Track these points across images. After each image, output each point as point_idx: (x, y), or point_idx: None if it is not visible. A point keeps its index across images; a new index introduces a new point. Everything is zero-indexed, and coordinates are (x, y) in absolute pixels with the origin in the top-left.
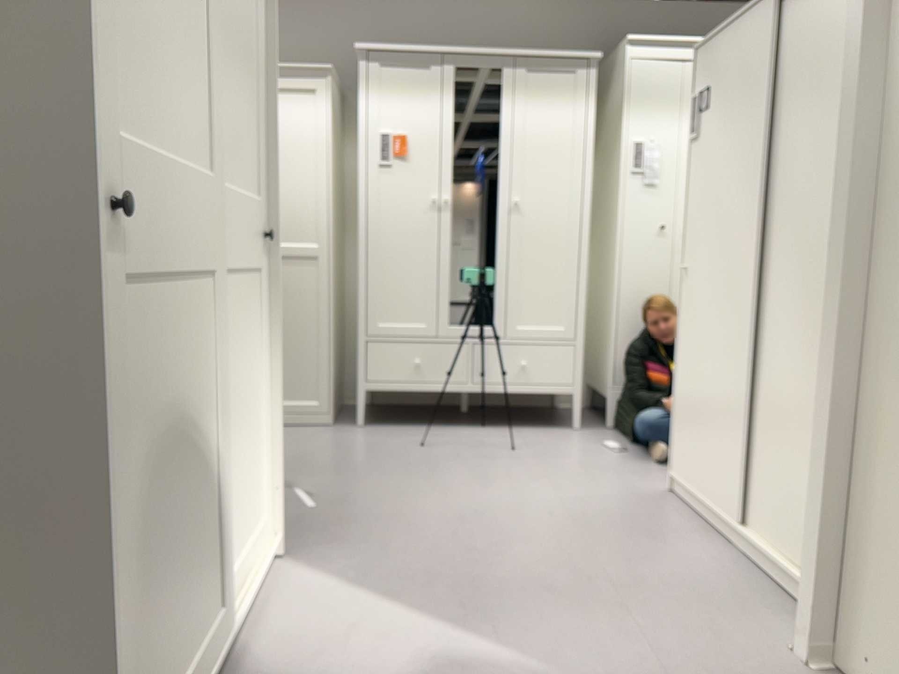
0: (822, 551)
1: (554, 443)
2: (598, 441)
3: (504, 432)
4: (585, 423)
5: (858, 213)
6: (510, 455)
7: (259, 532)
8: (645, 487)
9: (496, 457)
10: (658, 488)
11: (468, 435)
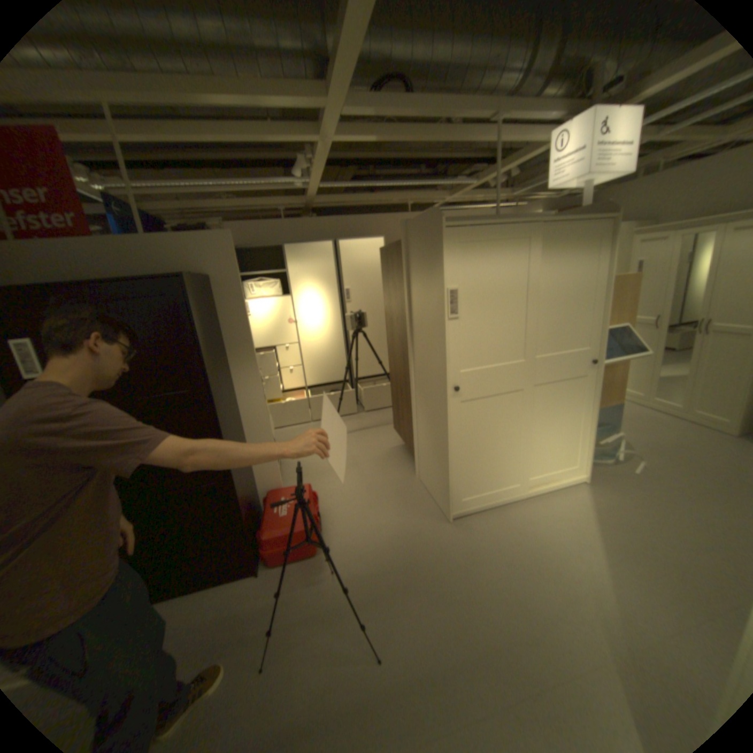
0: None
1: None
2: None
3: None
4: None
5: None
6: None
7: (574, 469)
8: None
9: None
10: None
11: None
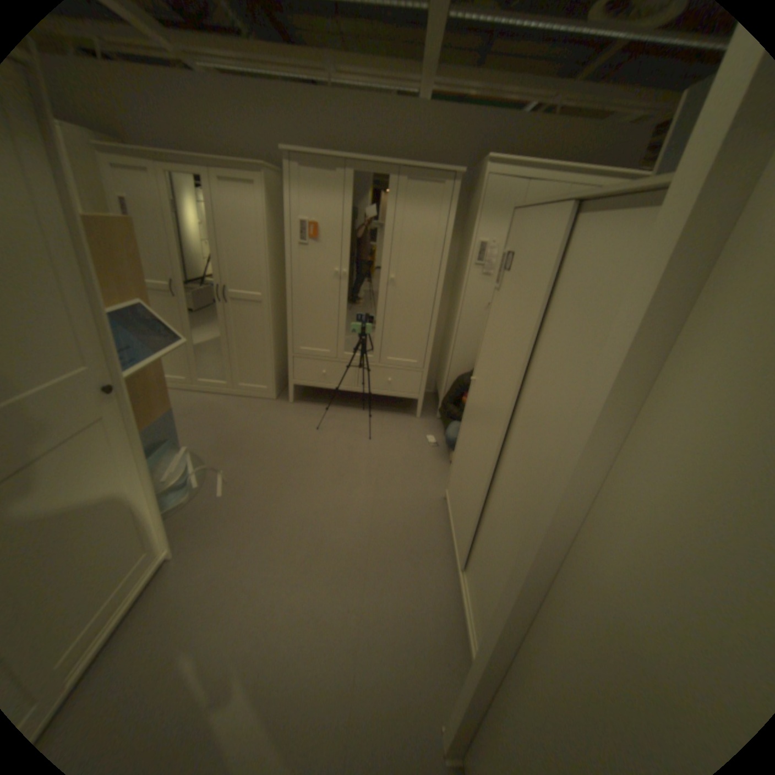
0: (460, 712)
1: (397, 432)
2: (424, 431)
3: (372, 416)
4: (425, 410)
5: (545, 530)
6: (365, 443)
7: (138, 561)
8: (431, 489)
9: (356, 443)
10: (438, 491)
11: (350, 418)
